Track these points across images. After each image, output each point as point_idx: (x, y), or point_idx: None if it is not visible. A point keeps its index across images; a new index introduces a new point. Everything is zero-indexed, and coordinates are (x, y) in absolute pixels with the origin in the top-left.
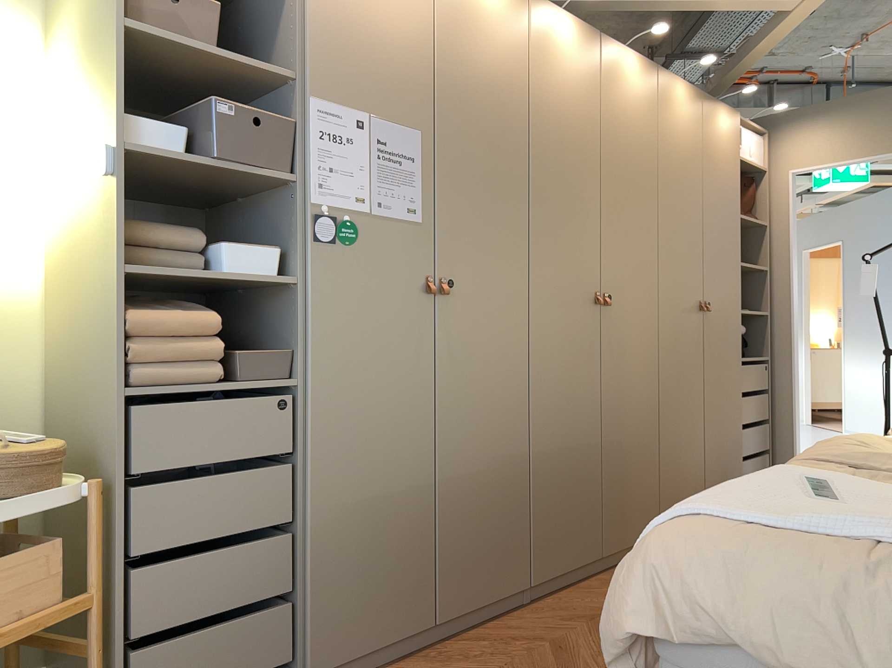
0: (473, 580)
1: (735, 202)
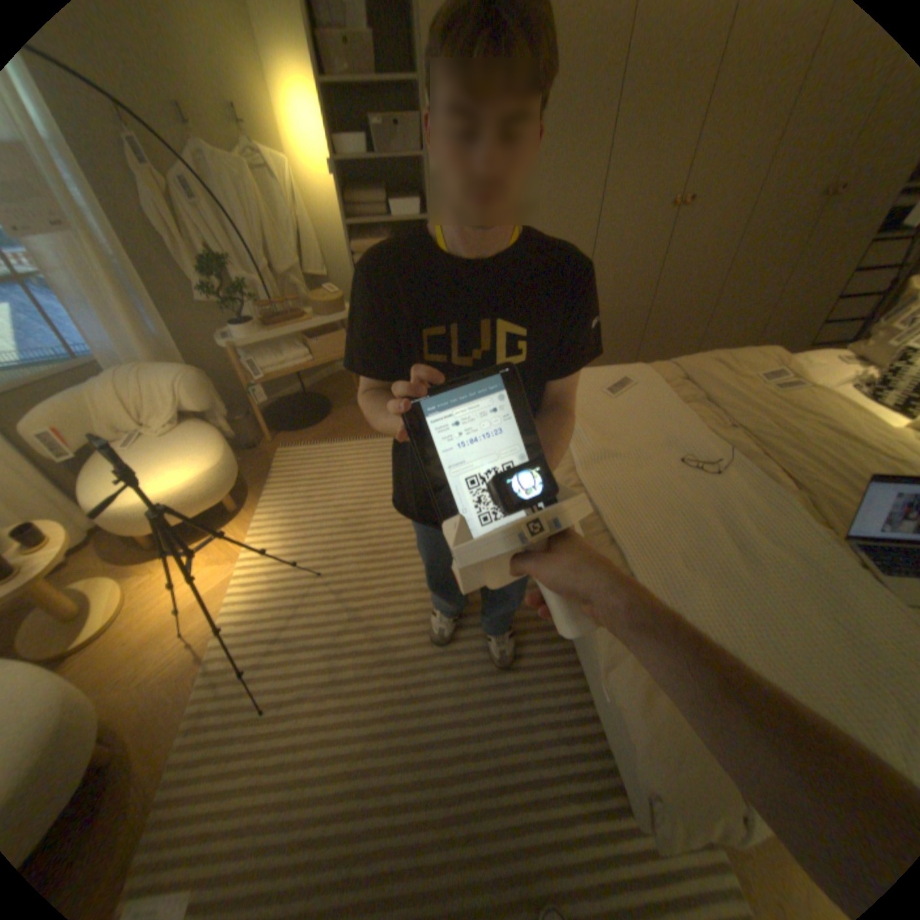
0: None
1: None
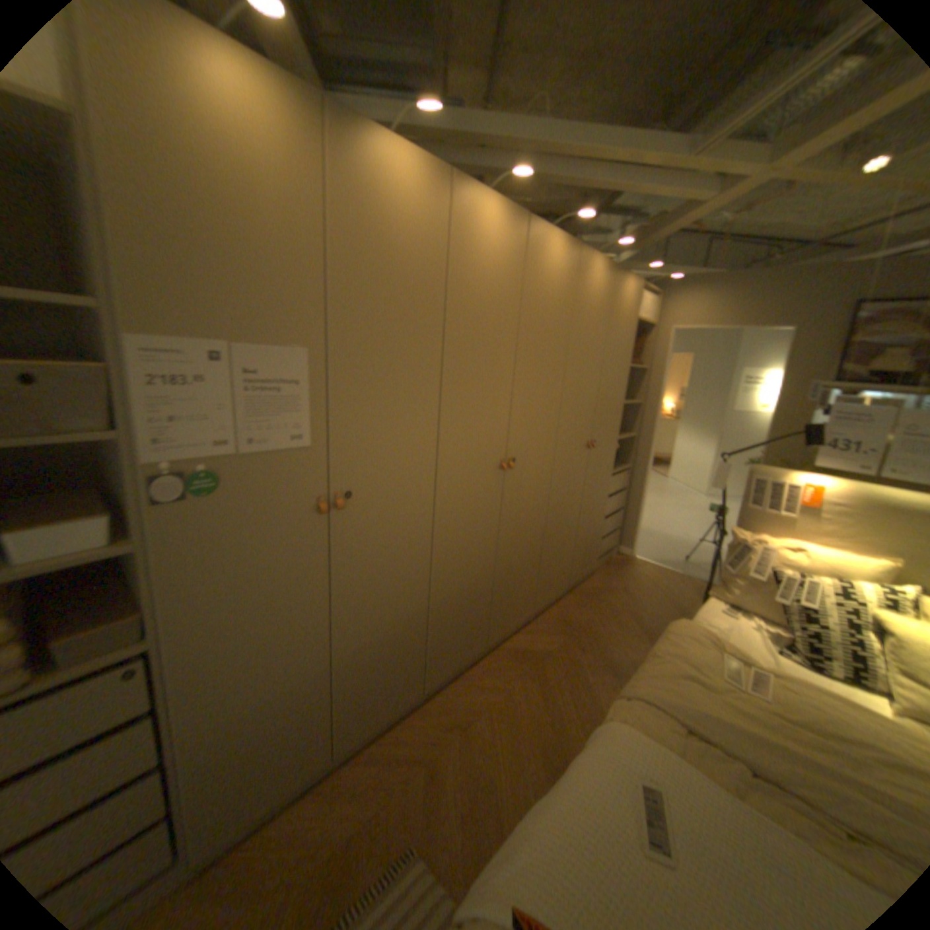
0: (369, 716)
1: (626, 352)
